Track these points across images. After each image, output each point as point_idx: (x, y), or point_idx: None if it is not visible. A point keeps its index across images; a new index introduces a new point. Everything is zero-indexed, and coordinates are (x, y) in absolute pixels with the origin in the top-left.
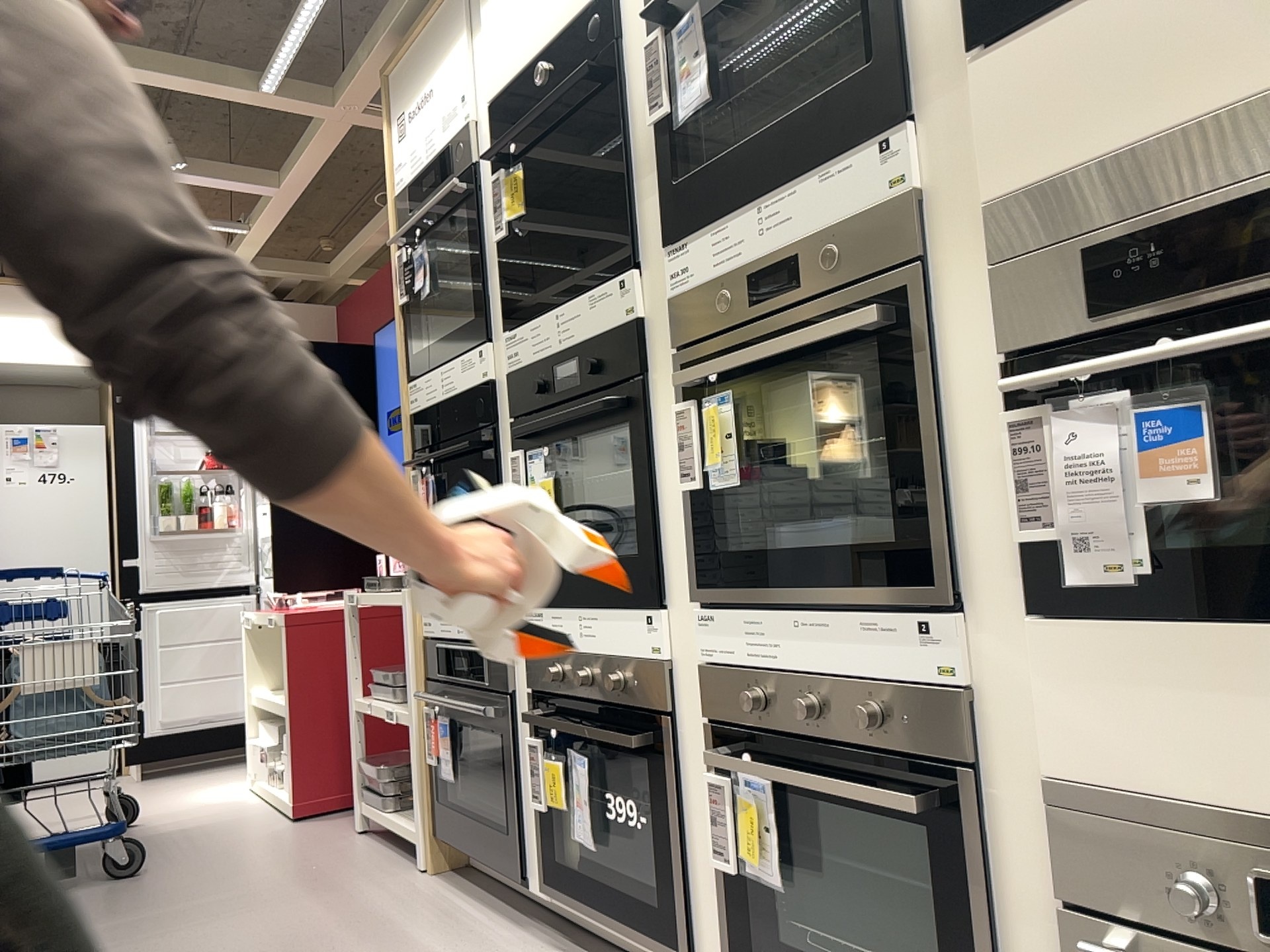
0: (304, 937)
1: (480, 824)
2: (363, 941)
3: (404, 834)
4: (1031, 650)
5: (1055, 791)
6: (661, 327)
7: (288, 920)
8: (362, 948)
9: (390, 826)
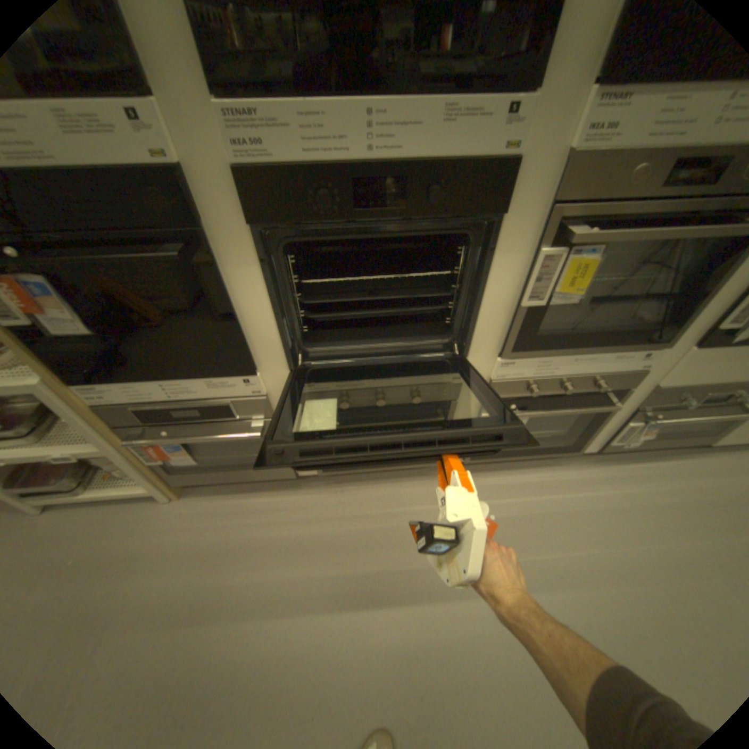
0: (191, 600)
1: (236, 470)
2: (234, 566)
3: (125, 497)
4: (681, 355)
5: (662, 390)
6: (540, 171)
7: (151, 603)
8: (244, 569)
9: (97, 499)
